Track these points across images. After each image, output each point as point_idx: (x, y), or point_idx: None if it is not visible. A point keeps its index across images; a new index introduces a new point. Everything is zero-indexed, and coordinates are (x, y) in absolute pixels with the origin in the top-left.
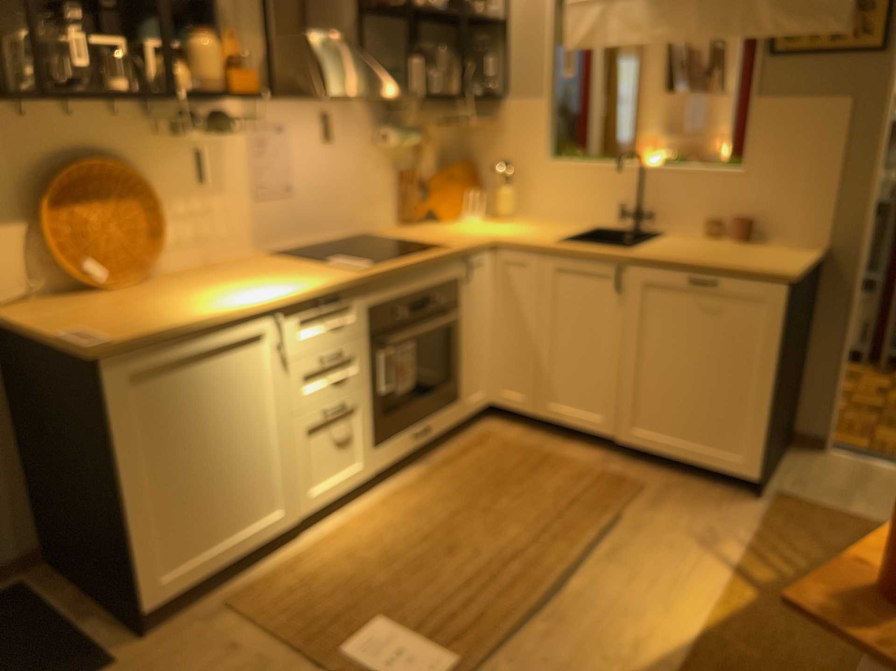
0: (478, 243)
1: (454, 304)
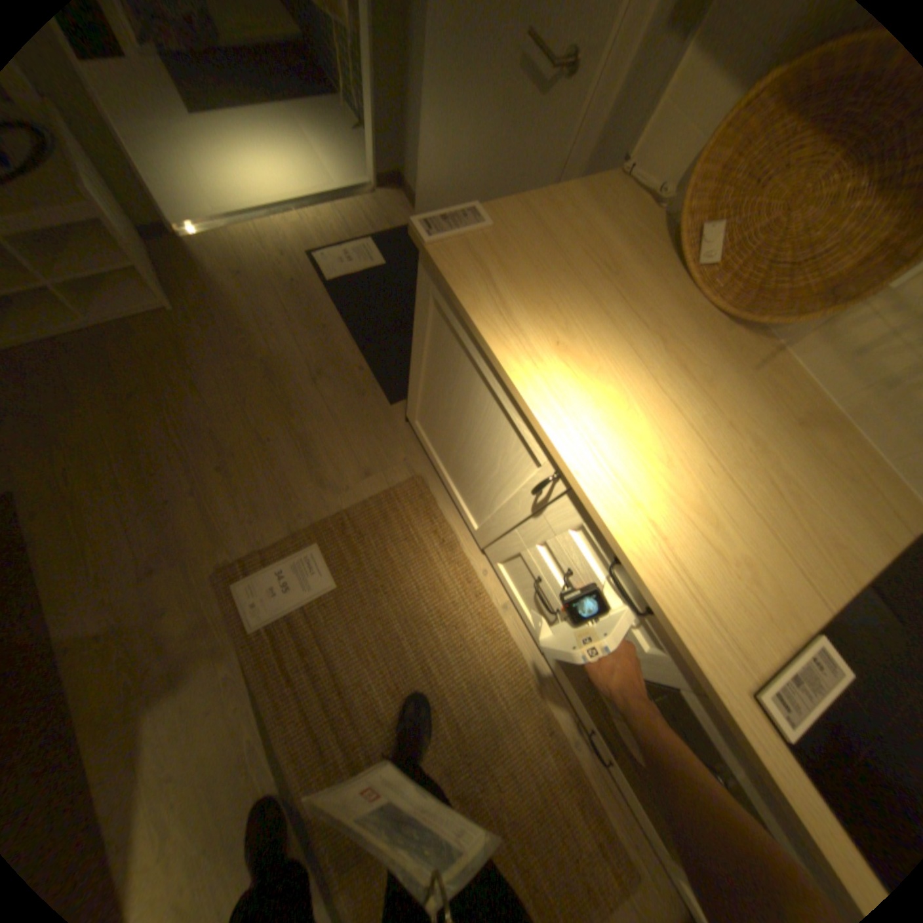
0: None
1: None
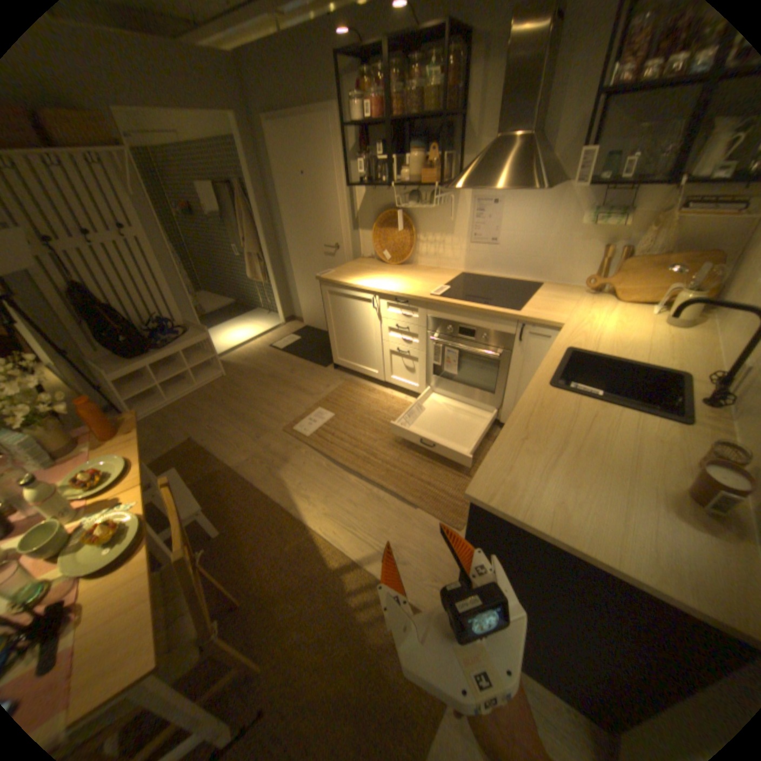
0: (537, 319)
1: (506, 350)
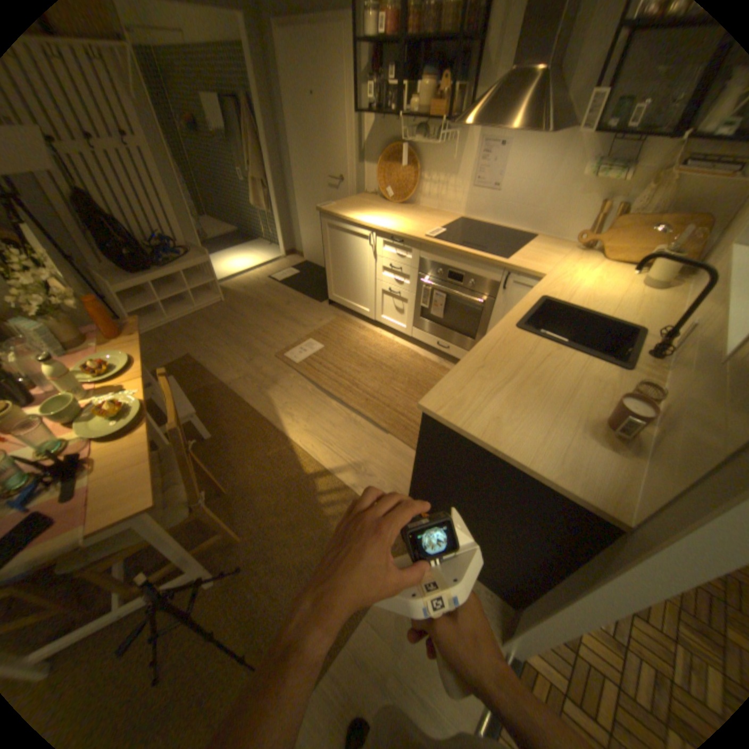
0: (521, 269)
1: (489, 297)
